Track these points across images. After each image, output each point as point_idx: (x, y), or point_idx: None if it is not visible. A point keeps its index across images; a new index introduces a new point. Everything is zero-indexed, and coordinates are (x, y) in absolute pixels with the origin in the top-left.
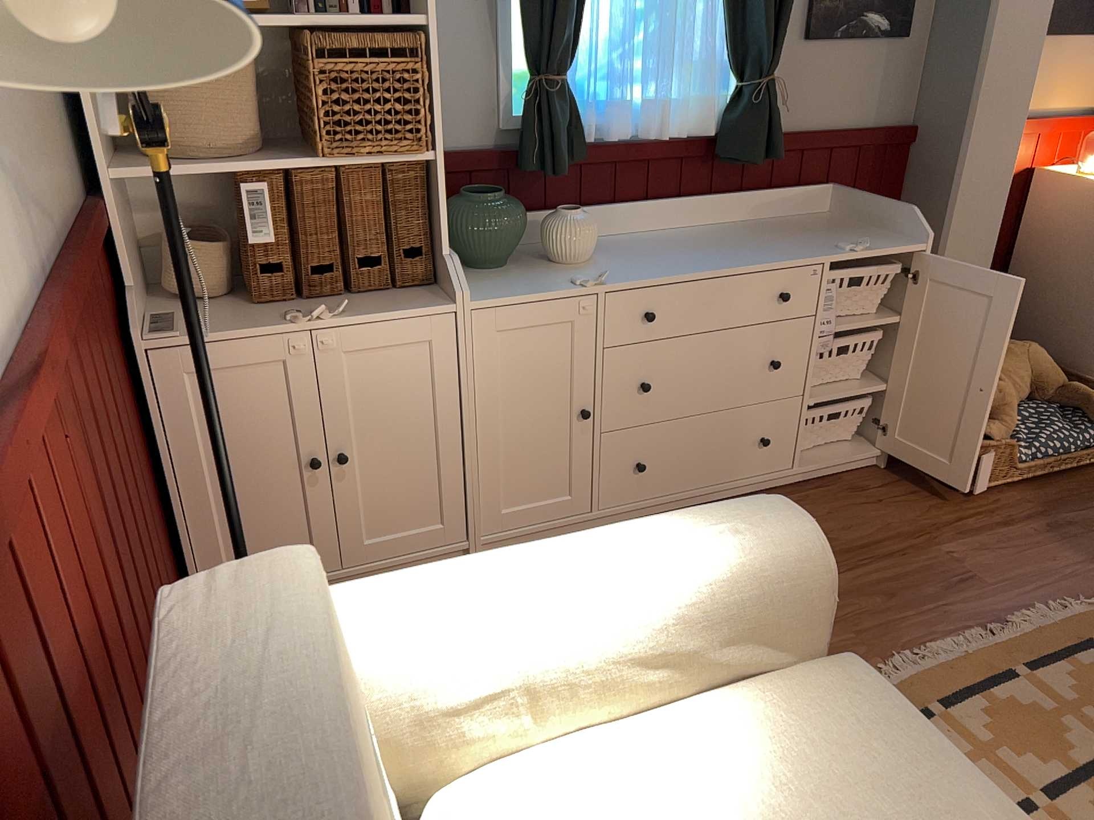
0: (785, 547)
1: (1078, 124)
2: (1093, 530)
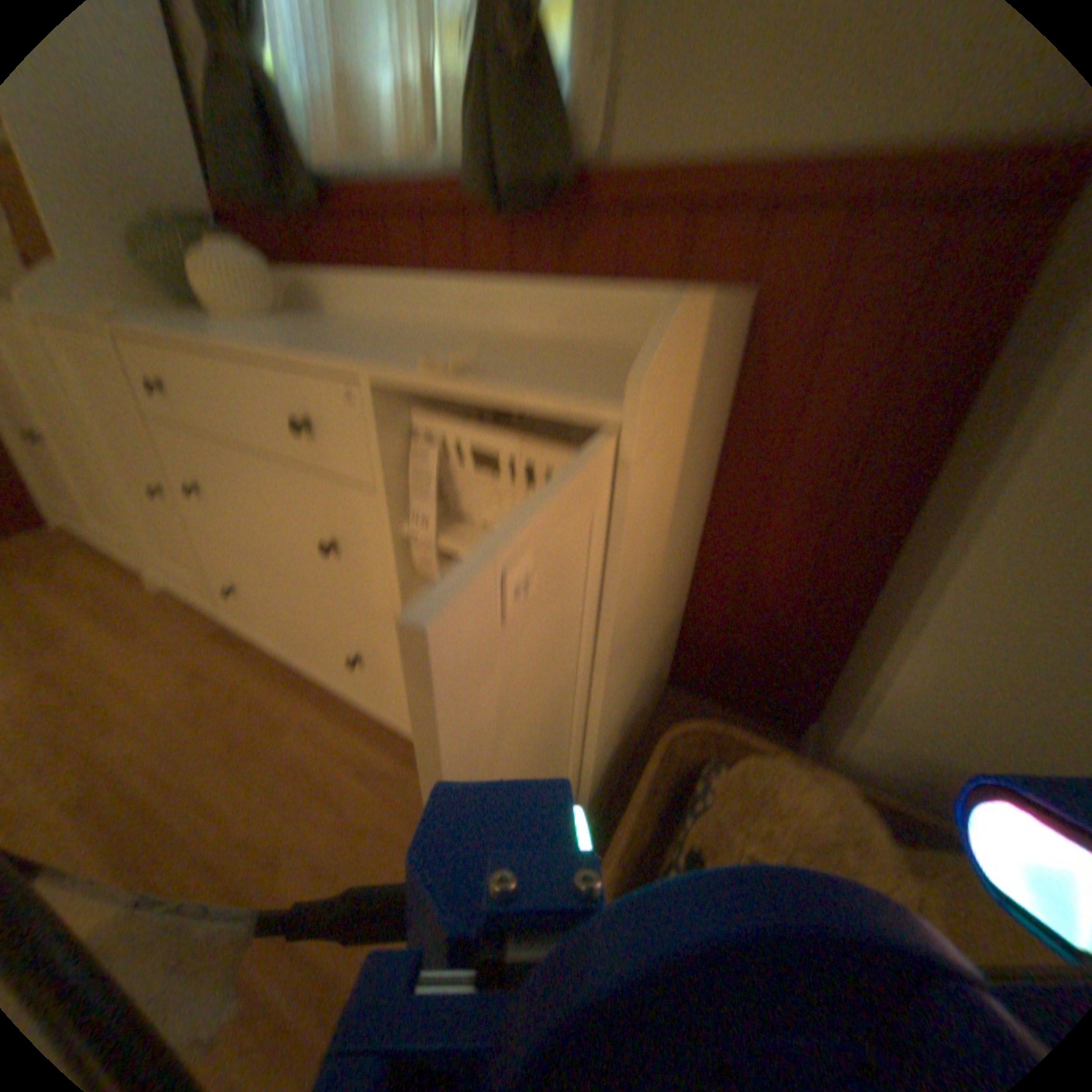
0: None
1: None
2: None
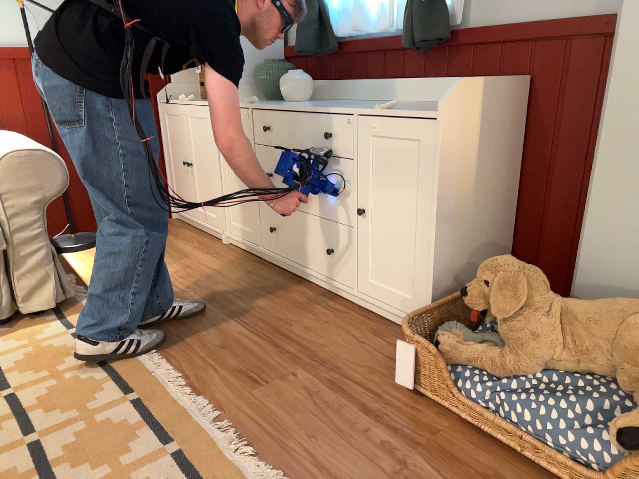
0: (4, 152)
1: None
2: None
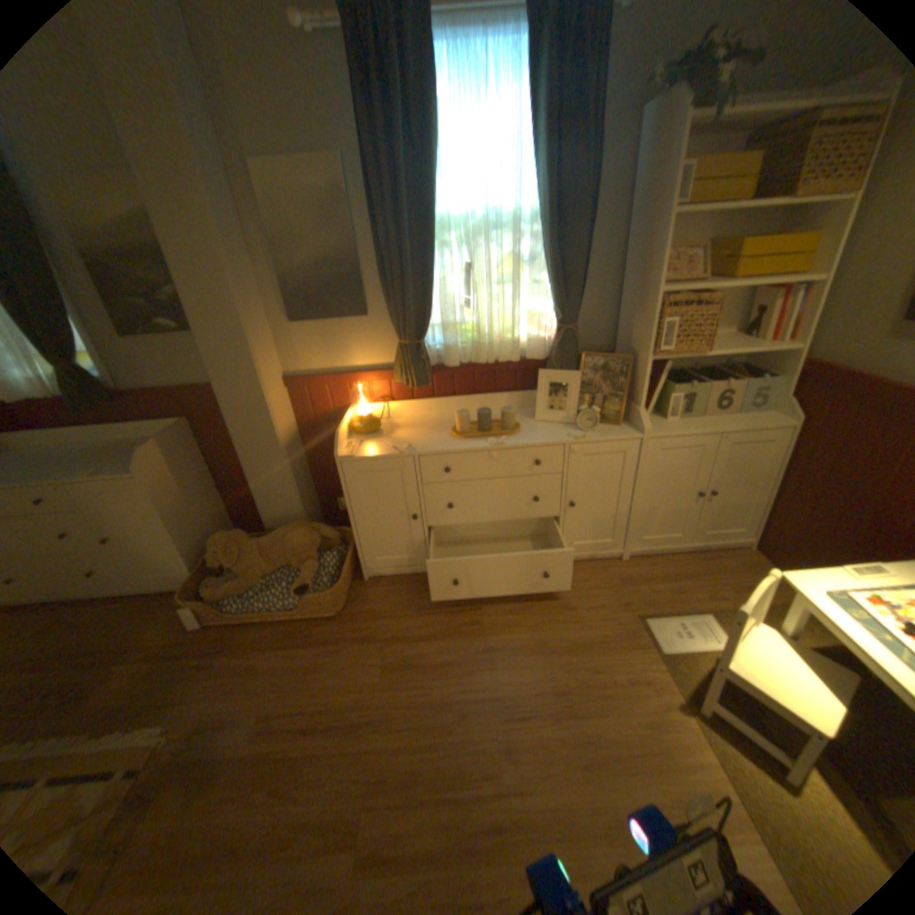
0: None
1: (372, 377)
2: (213, 677)
